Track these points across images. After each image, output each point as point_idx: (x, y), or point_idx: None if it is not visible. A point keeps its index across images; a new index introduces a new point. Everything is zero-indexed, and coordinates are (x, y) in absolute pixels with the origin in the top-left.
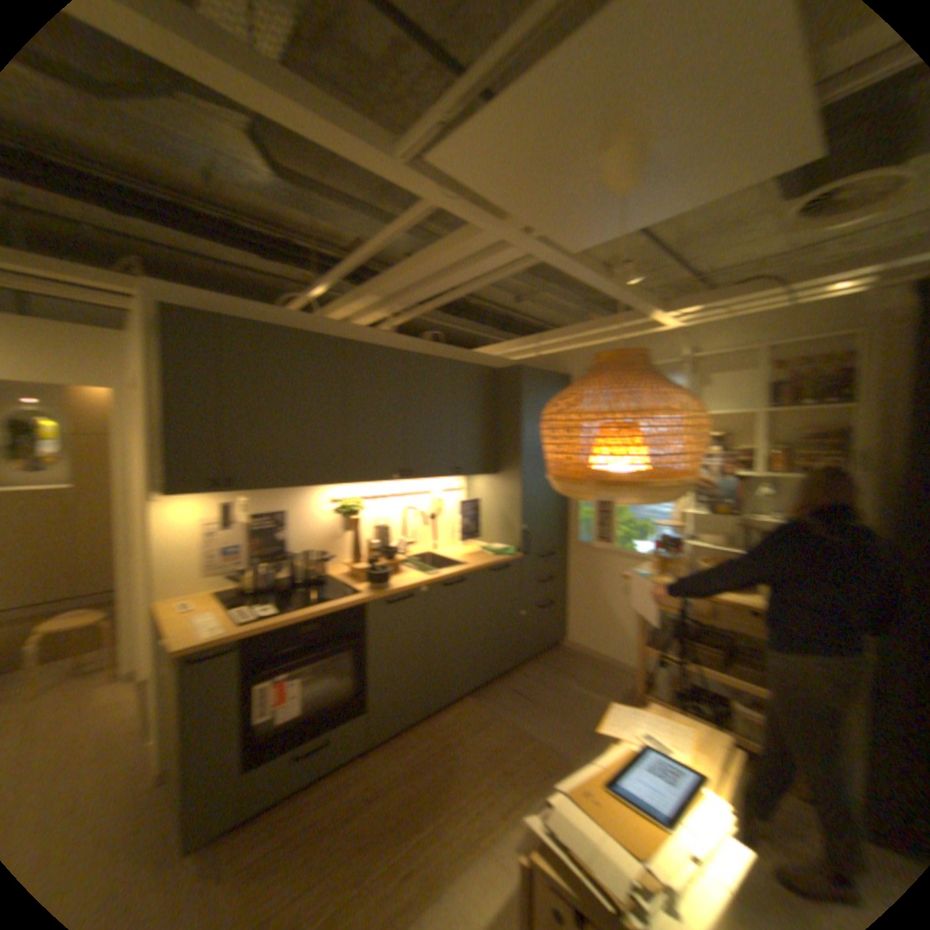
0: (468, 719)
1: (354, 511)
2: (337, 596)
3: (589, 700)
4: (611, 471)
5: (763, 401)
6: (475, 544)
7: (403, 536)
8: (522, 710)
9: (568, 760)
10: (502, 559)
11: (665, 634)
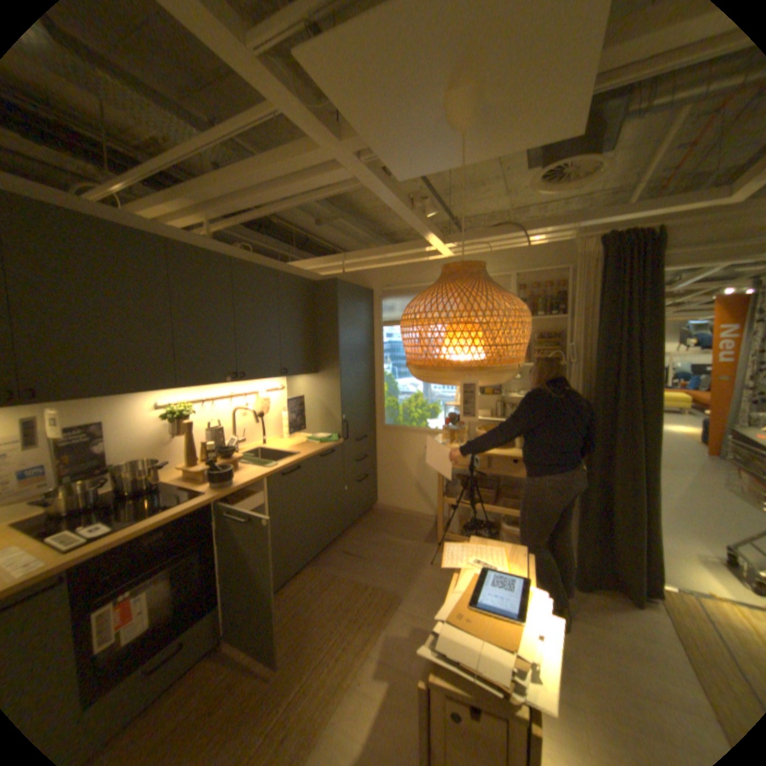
0: (311, 585)
1: (185, 416)
2: (181, 500)
3: (403, 547)
4: (474, 359)
5: None
6: (302, 436)
7: (235, 436)
8: (354, 567)
9: (397, 596)
10: (329, 446)
11: (455, 486)
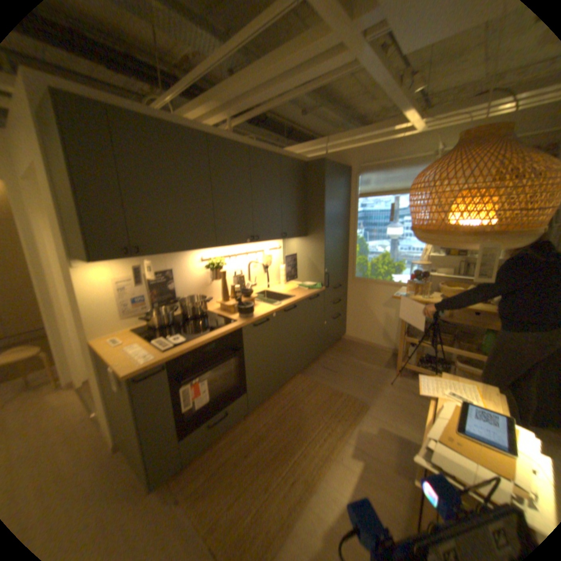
0: (302, 387)
1: (219, 267)
2: (222, 324)
3: (367, 369)
4: (499, 223)
5: None
6: (293, 283)
7: (249, 282)
8: (332, 378)
9: (366, 403)
10: (315, 292)
11: (415, 328)
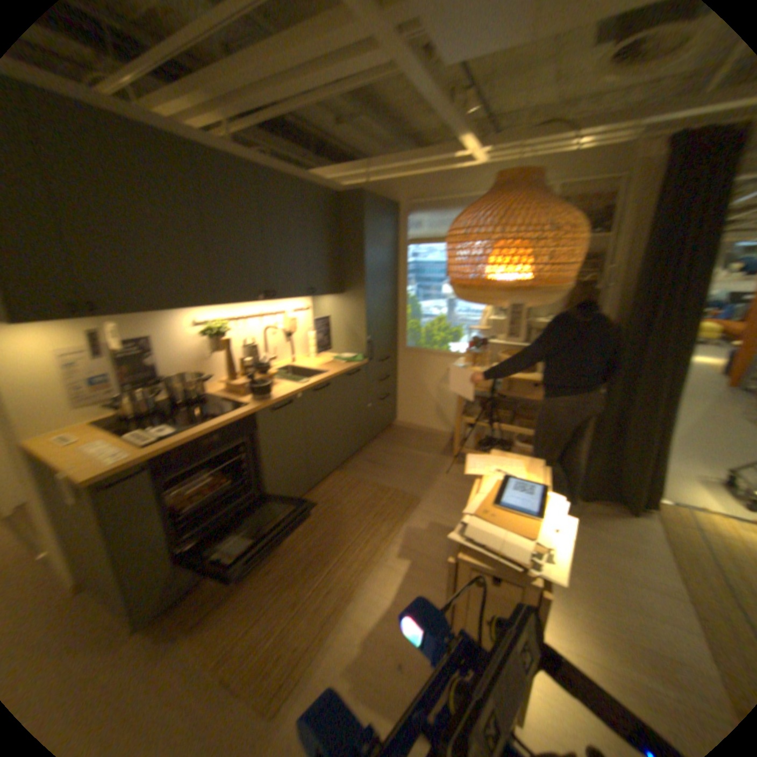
0: (339, 486)
1: (220, 334)
2: (227, 410)
3: (420, 458)
4: (524, 279)
5: None
6: (326, 356)
7: (265, 354)
8: (376, 473)
9: (415, 497)
10: (354, 366)
11: (472, 406)
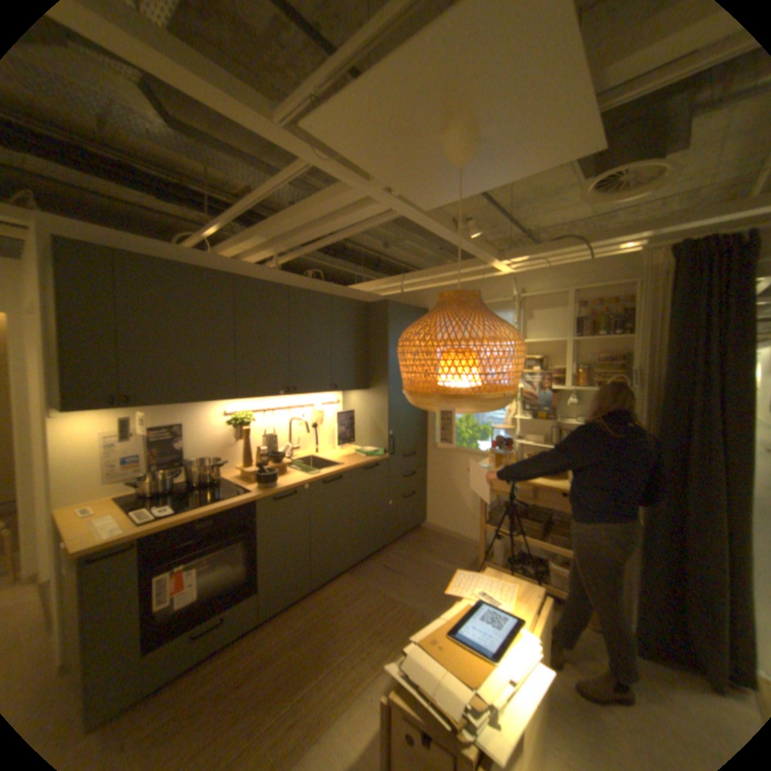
0: (346, 591)
1: (246, 422)
2: (231, 495)
3: (443, 569)
4: (451, 387)
5: (572, 332)
6: (352, 448)
7: (290, 443)
8: (390, 581)
9: (426, 618)
10: (374, 459)
11: (501, 513)
